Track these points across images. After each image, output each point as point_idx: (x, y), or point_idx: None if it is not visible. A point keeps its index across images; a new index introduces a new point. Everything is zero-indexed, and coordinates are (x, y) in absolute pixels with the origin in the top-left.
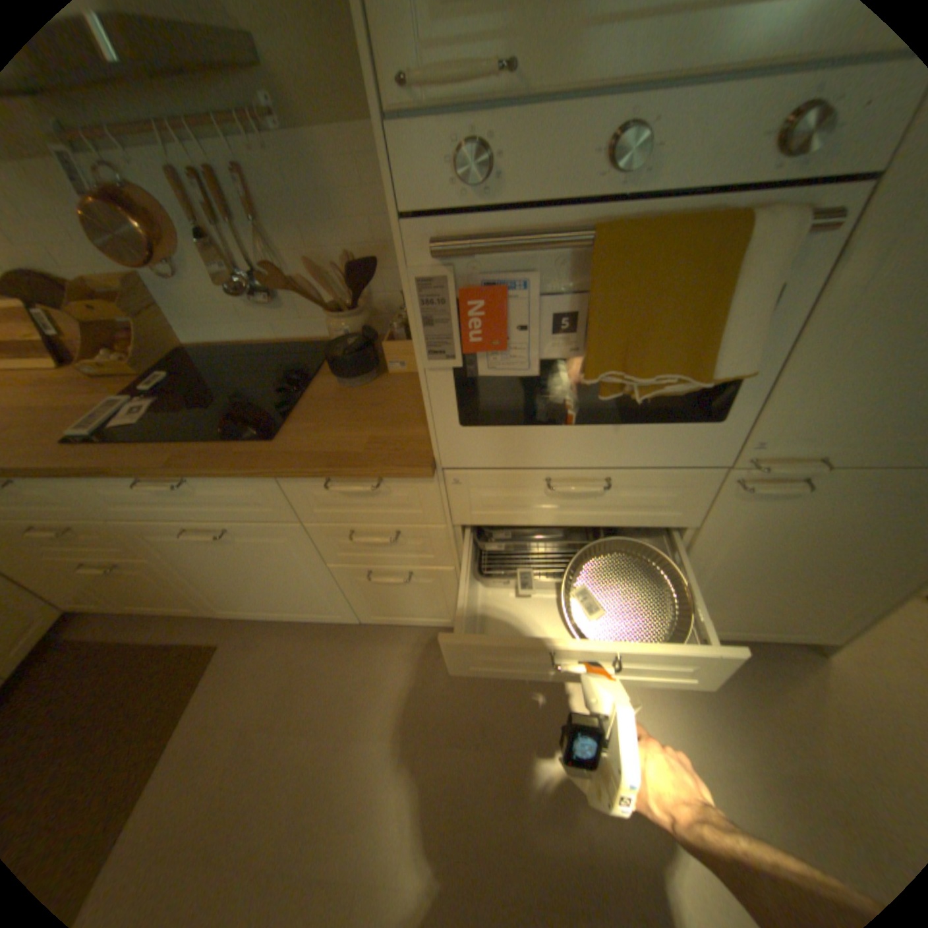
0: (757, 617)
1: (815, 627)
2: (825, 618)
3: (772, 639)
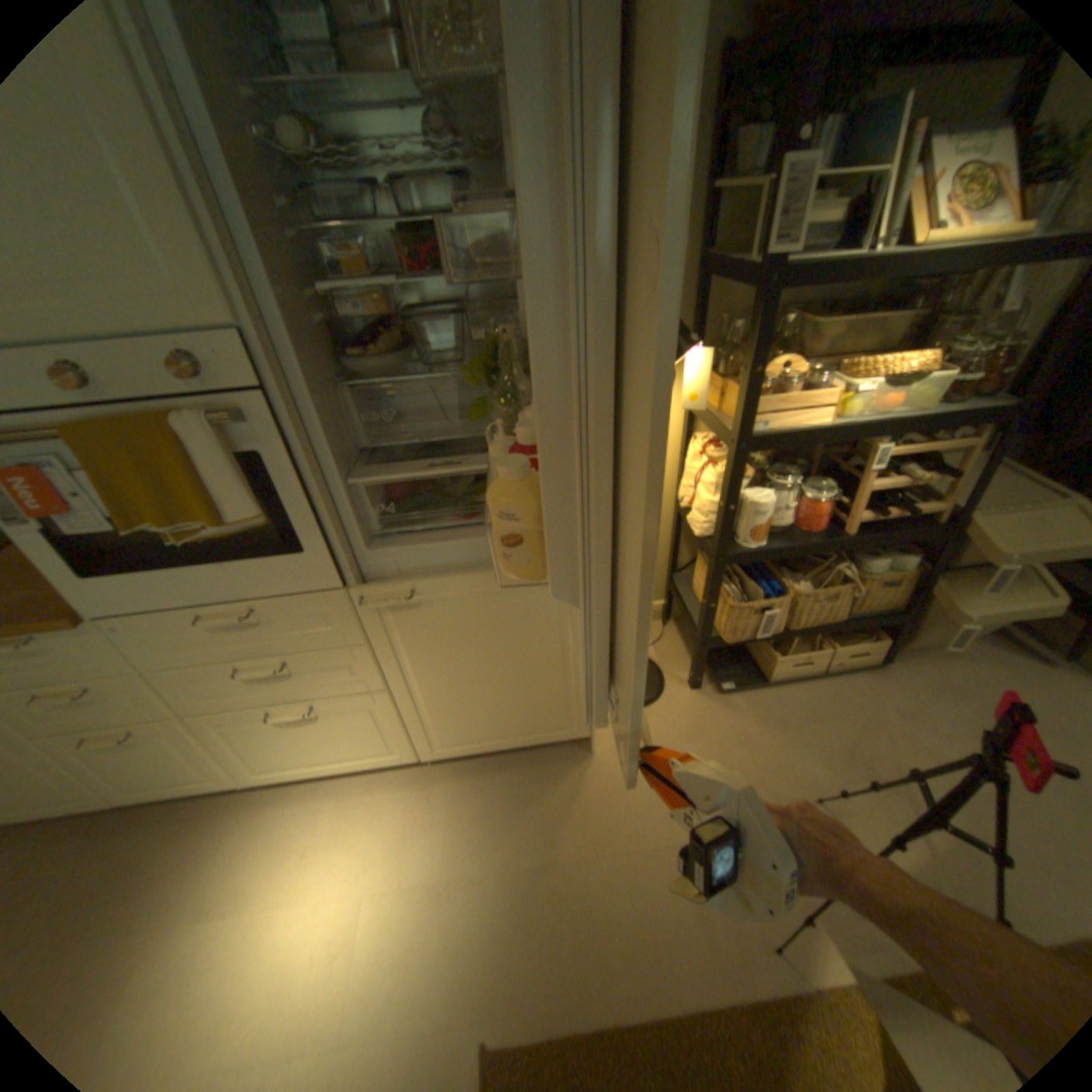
0: (491, 722)
1: (547, 723)
2: (546, 712)
3: (527, 742)
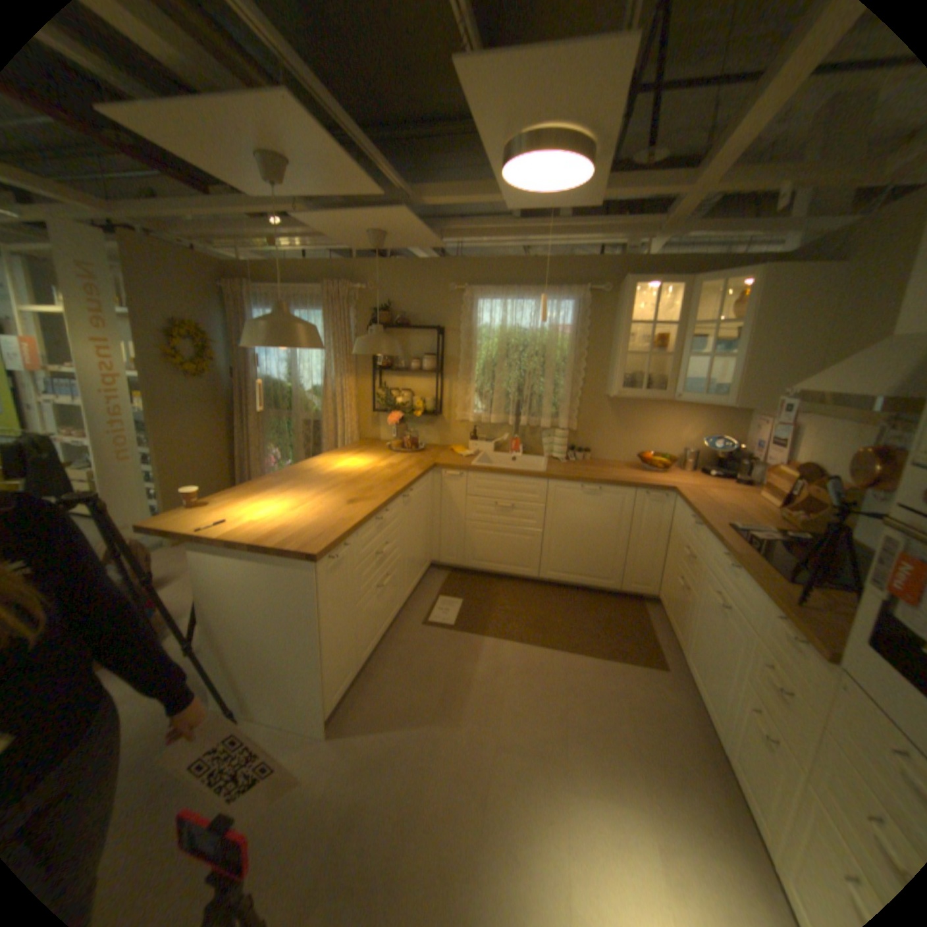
0: None
1: None
2: None
3: None
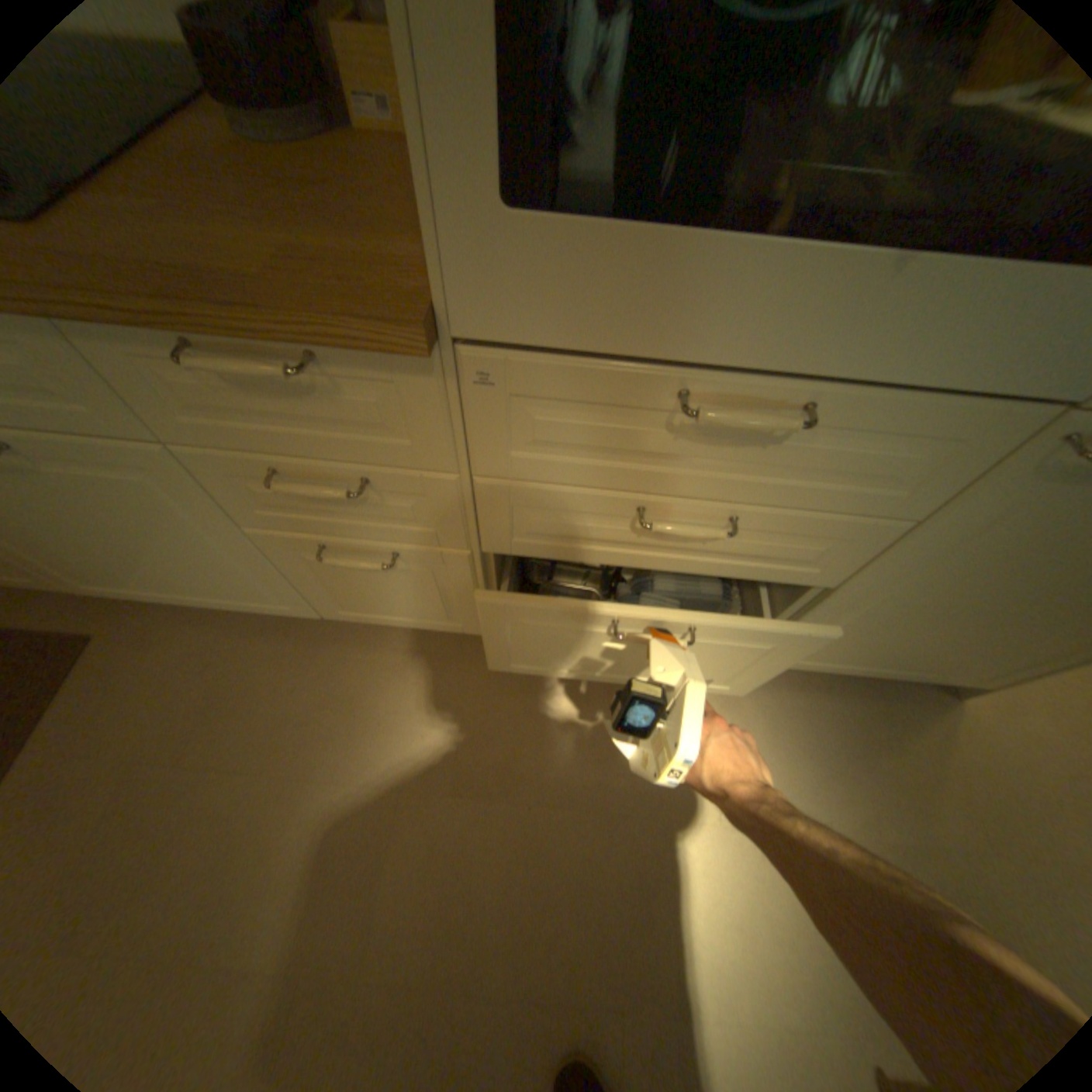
0: (911, 653)
1: (979, 669)
2: (1003, 661)
3: (910, 678)
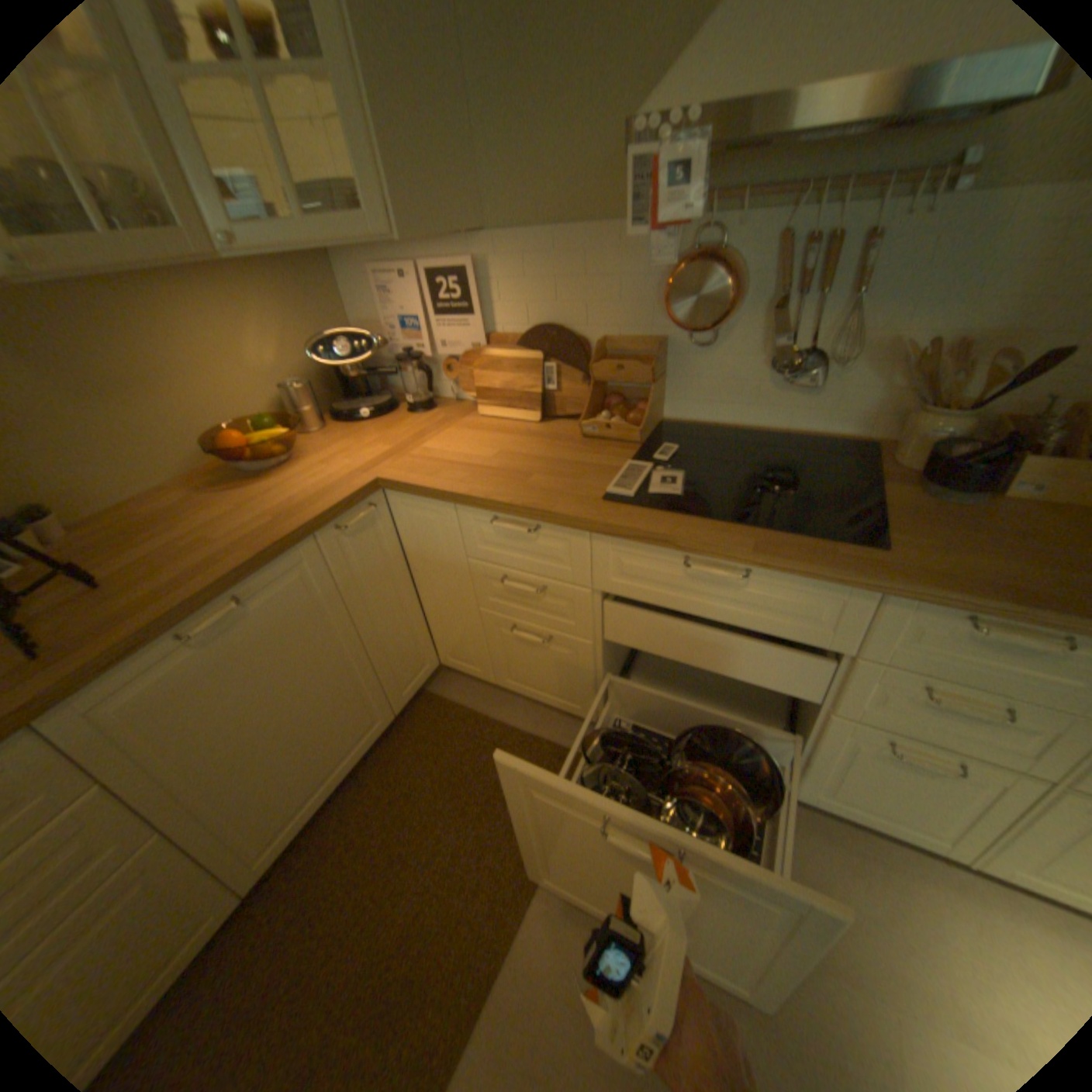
0: None
1: None
2: None
3: None
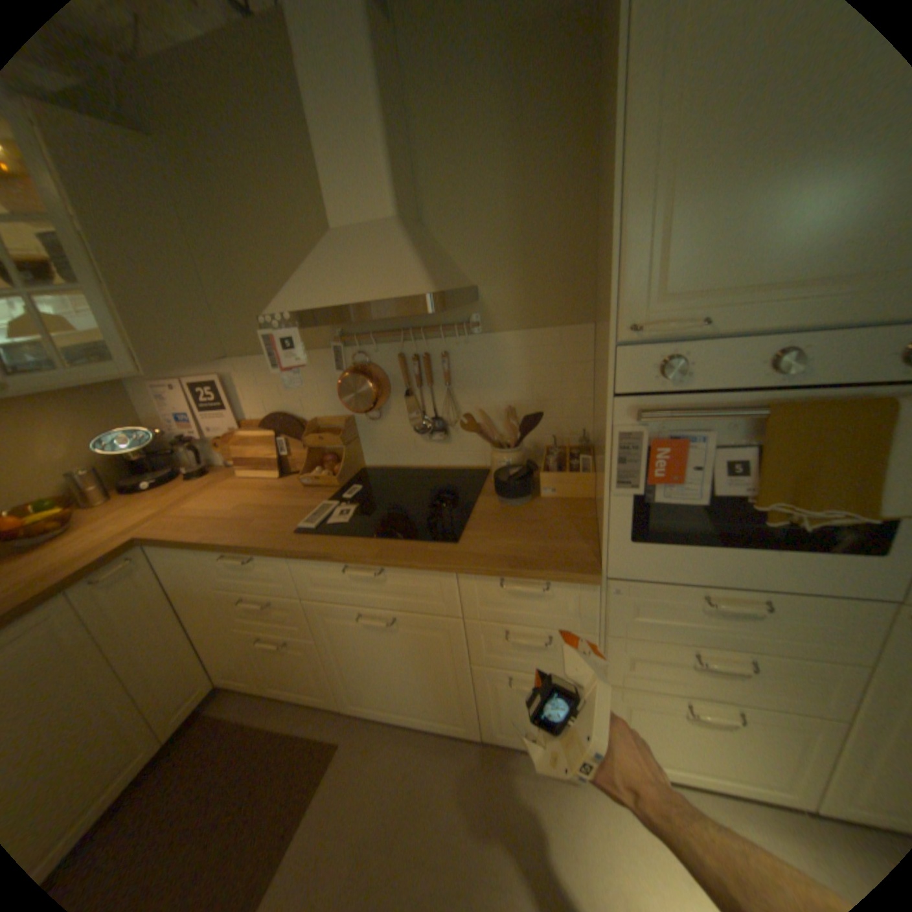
0: None
1: None
2: None
3: None
